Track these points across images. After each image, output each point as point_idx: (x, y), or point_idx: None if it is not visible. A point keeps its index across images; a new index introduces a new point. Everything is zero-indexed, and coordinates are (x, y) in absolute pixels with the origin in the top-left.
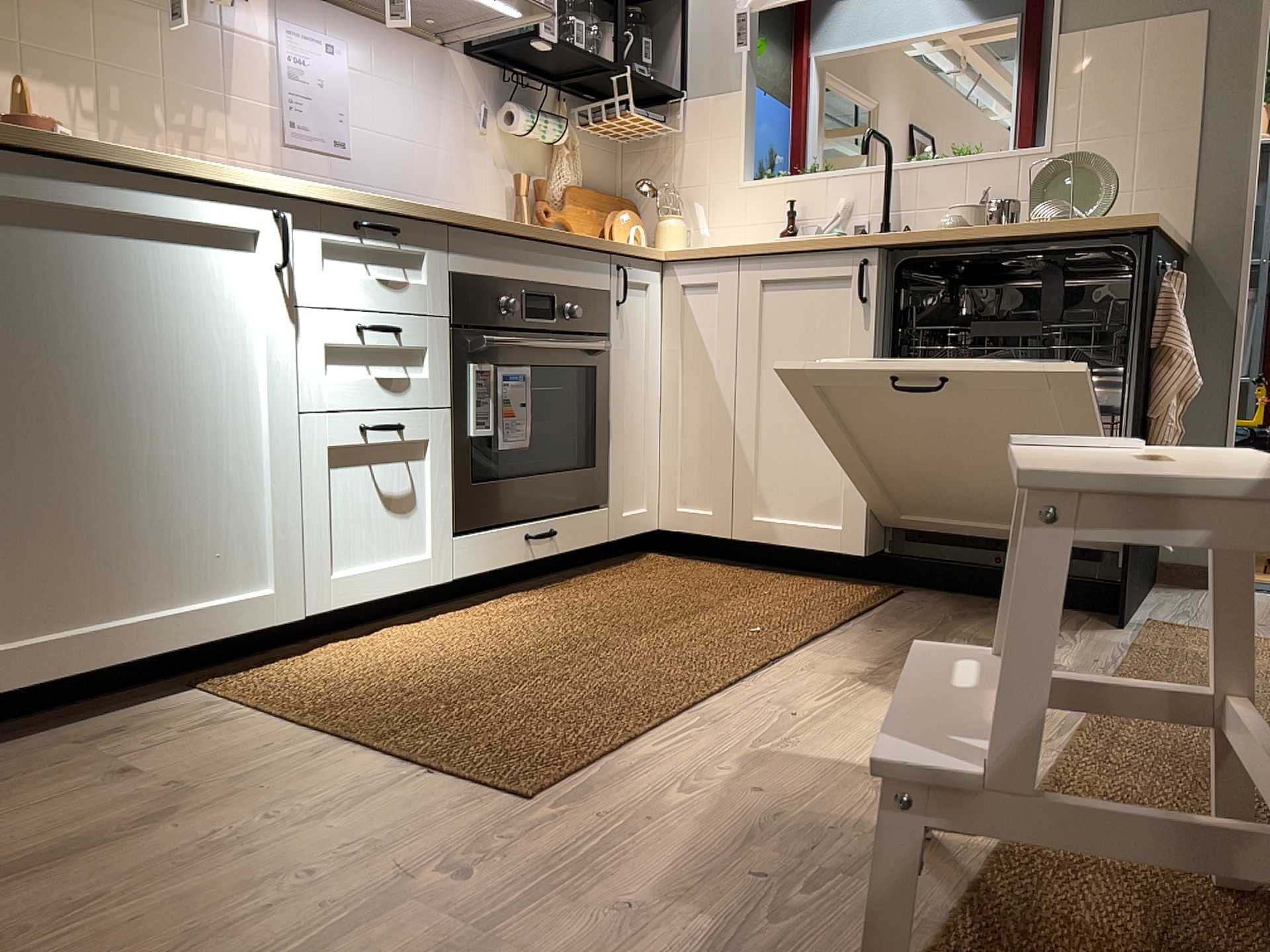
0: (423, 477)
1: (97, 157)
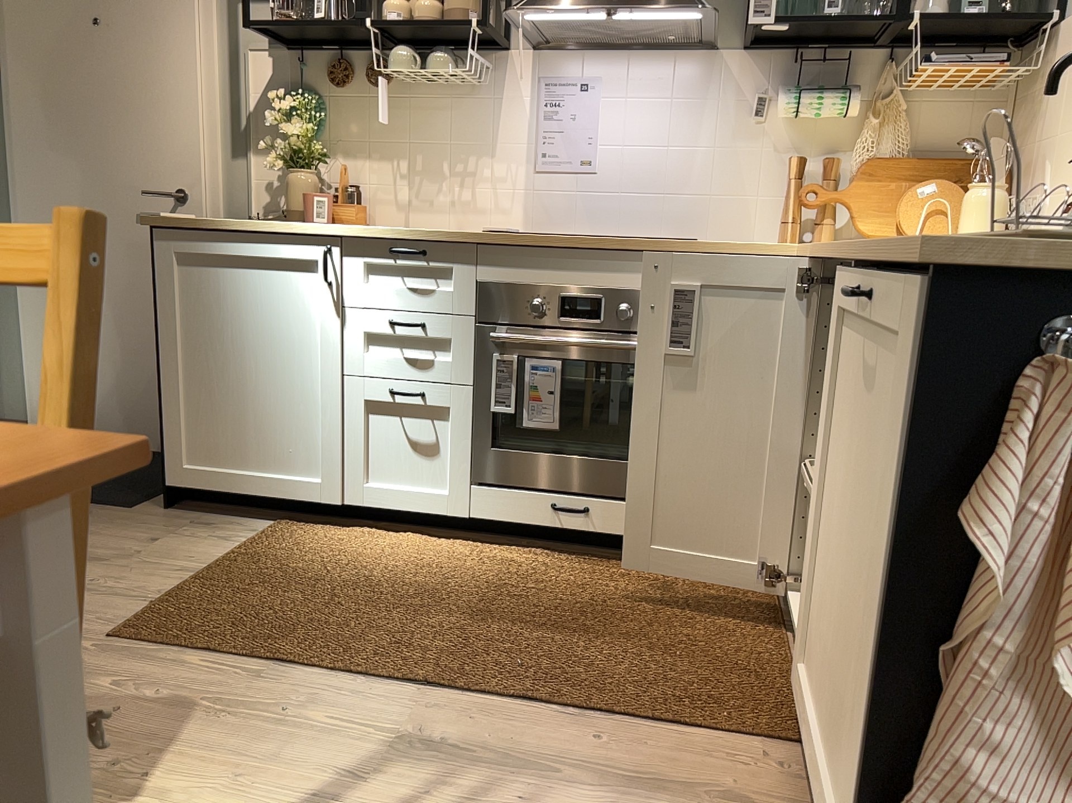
0: (445, 435)
1: (223, 226)
